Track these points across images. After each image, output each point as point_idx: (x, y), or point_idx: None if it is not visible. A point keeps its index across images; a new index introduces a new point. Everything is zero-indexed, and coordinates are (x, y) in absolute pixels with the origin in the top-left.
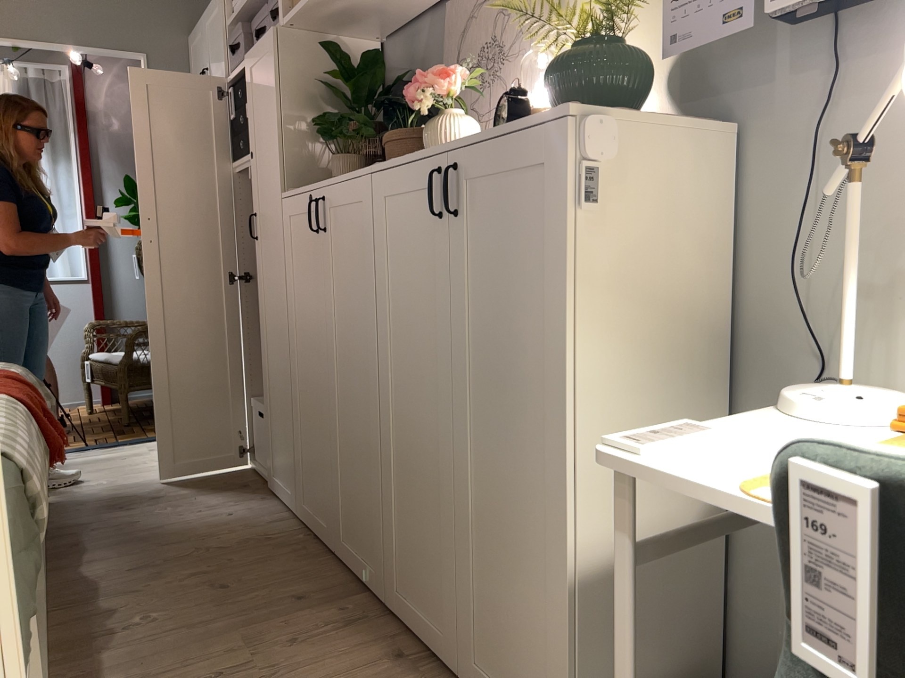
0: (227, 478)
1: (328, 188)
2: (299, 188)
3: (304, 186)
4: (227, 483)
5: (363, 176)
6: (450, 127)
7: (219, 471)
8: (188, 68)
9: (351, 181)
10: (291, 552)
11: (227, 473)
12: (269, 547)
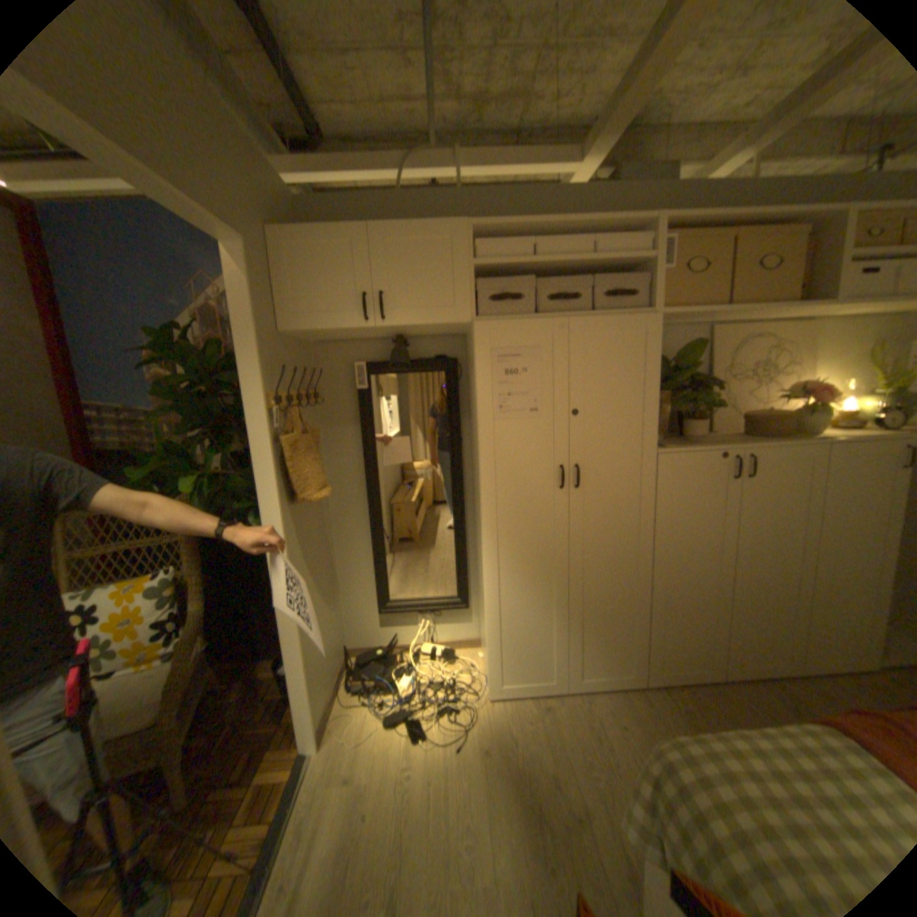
0: (515, 721)
1: (763, 451)
2: (693, 448)
3: (708, 447)
4: (530, 723)
5: (818, 446)
6: (830, 417)
7: (491, 725)
8: (269, 271)
9: (802, 448)
10: (710, 705)
11: (500, 720)
12: (700, 715)
